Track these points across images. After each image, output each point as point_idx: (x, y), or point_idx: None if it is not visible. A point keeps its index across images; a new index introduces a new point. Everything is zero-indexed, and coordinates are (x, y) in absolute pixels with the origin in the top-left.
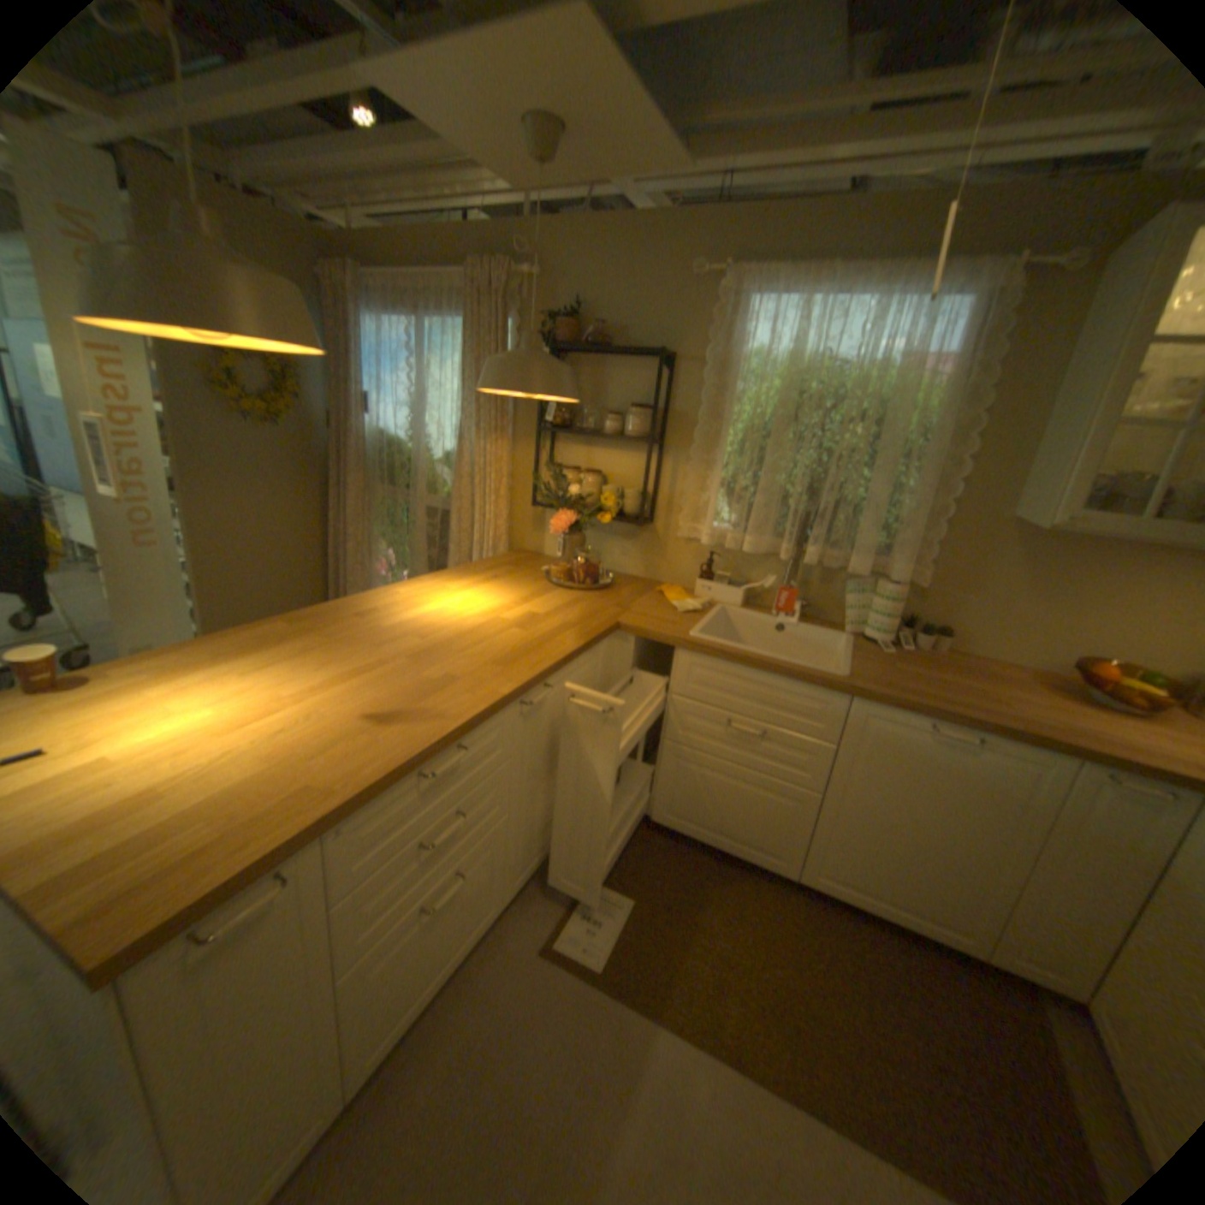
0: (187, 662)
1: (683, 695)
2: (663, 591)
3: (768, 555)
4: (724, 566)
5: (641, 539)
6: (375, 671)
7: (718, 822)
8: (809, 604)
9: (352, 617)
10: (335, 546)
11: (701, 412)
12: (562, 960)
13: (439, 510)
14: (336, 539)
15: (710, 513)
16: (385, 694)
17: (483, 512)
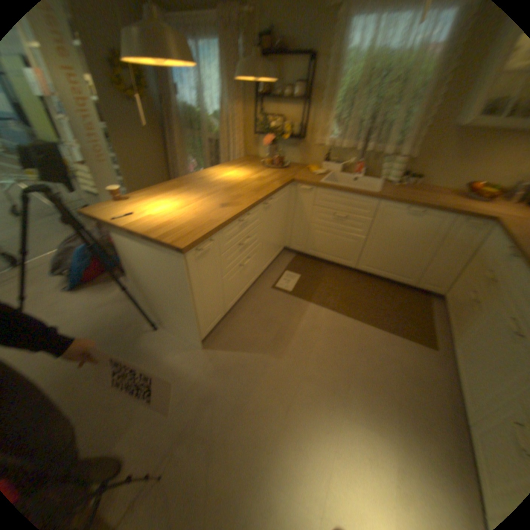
0: (155, 192)
1: (318, 205)
2: (310, 167)
3: (353, 149)
4: (335, 155)
5: (301, 146)
6: (215, 193)
7: (329, 250)
8: (368, 168)
9: (199, 178)
10: (172, 159)
11: (328, 82)
12: (279, 288)
13: (214, 139)
14: (172, 156)
15: (330, 131)
16: (222, 199)
17: (234, 138)
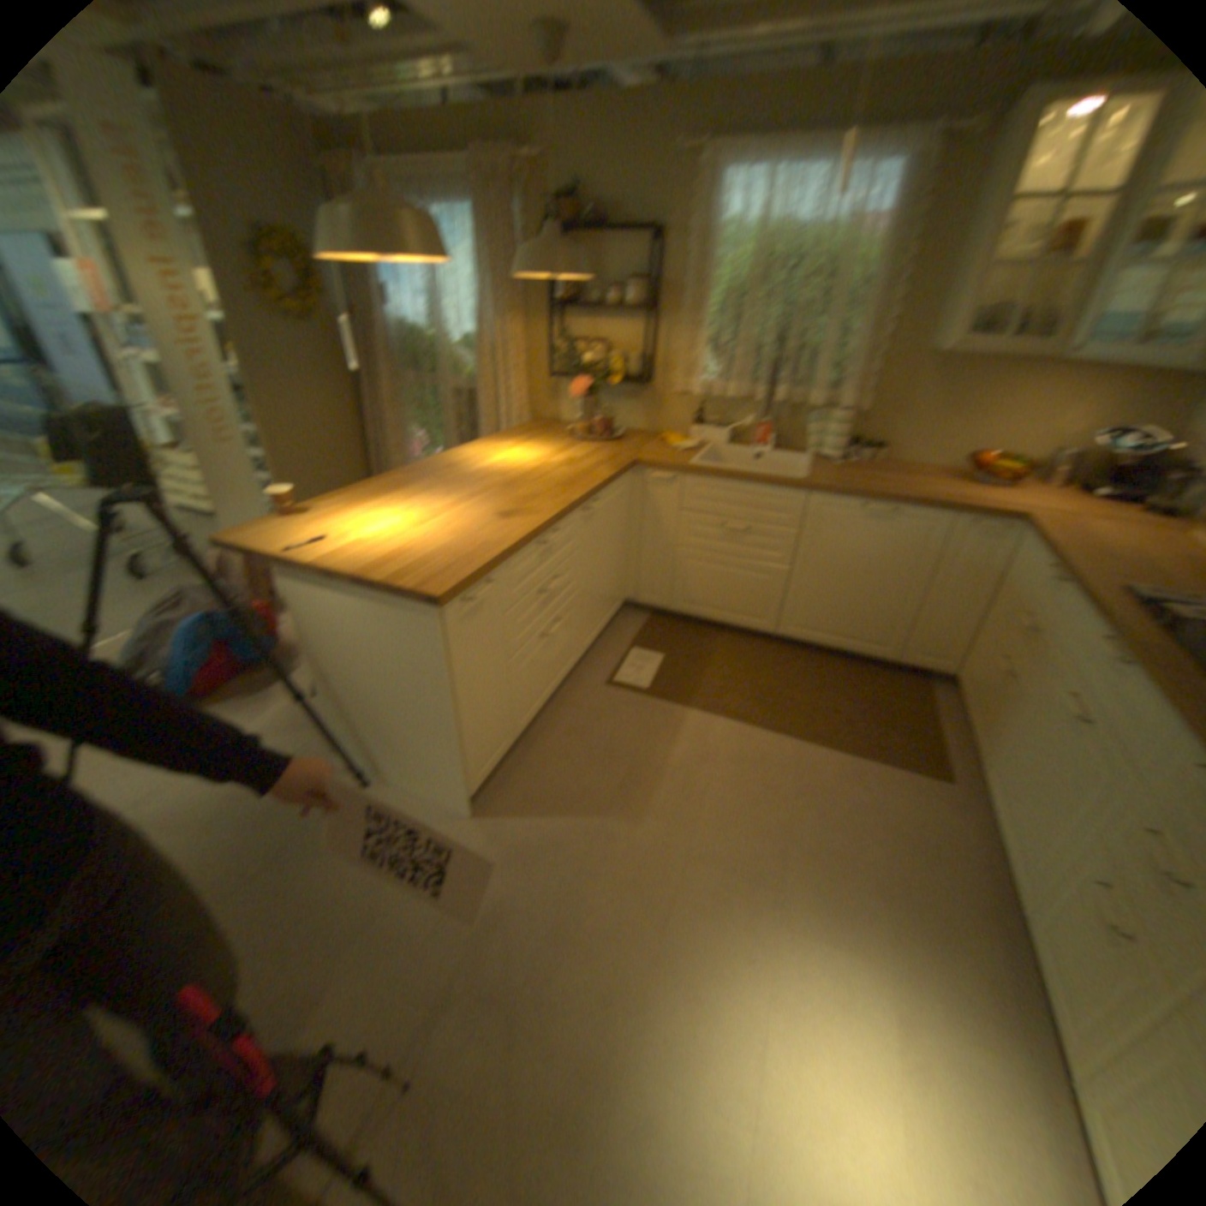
0: (361, 496)
1: (689, 511)
2: (667, 437)
3: (748, 399)
4: (713, 412)
5: (645, 397)
6: (485, 493)
7: (718, 600)
8: (780, 435)
9: (445, 467)
10: (376, 431)
11: (690, 279)
12: (622, 684)
13: (466, 389)
14: (375, 425)
15: (701, 367)
16: (500, 504)
17: (508, 386)
